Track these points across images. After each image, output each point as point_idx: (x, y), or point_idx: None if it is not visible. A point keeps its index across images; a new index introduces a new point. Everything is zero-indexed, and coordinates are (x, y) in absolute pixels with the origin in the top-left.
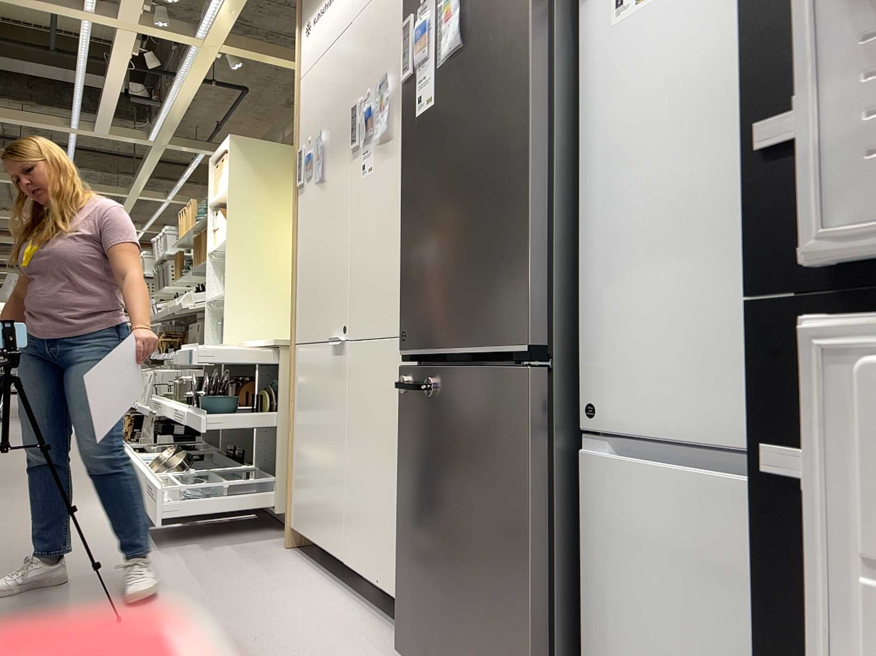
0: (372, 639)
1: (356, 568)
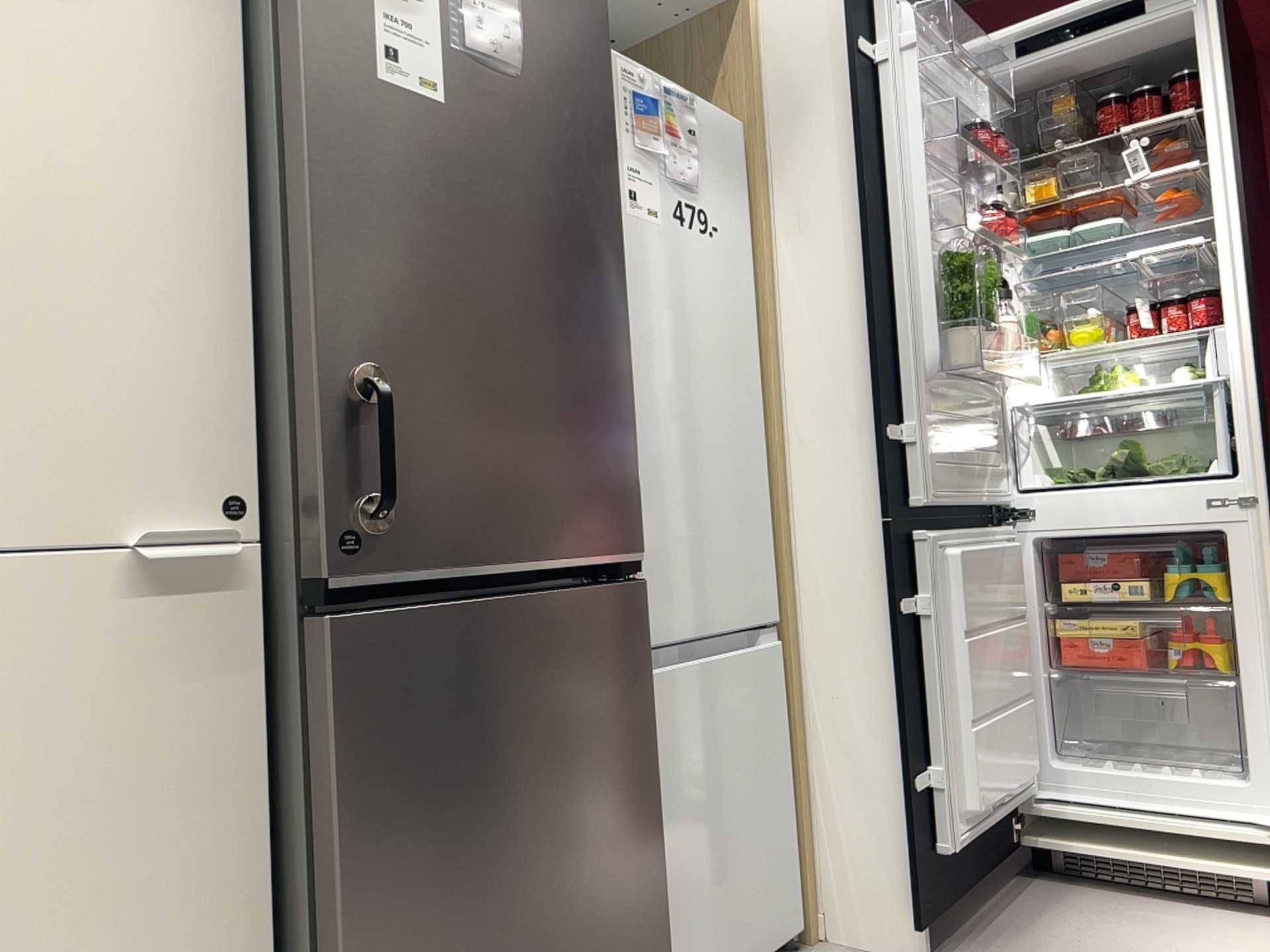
0: None
1: None
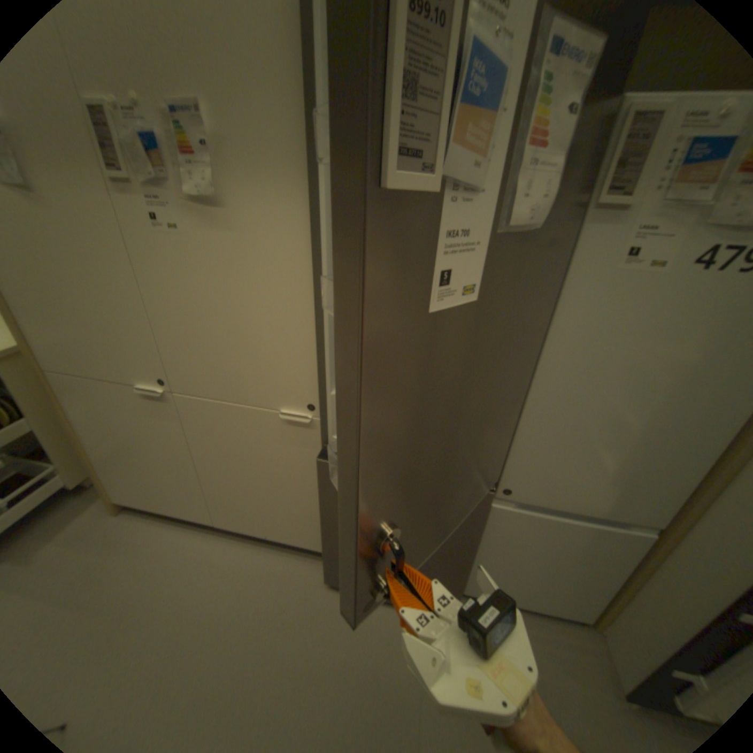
0: (286, 572)
1: (232, 528)
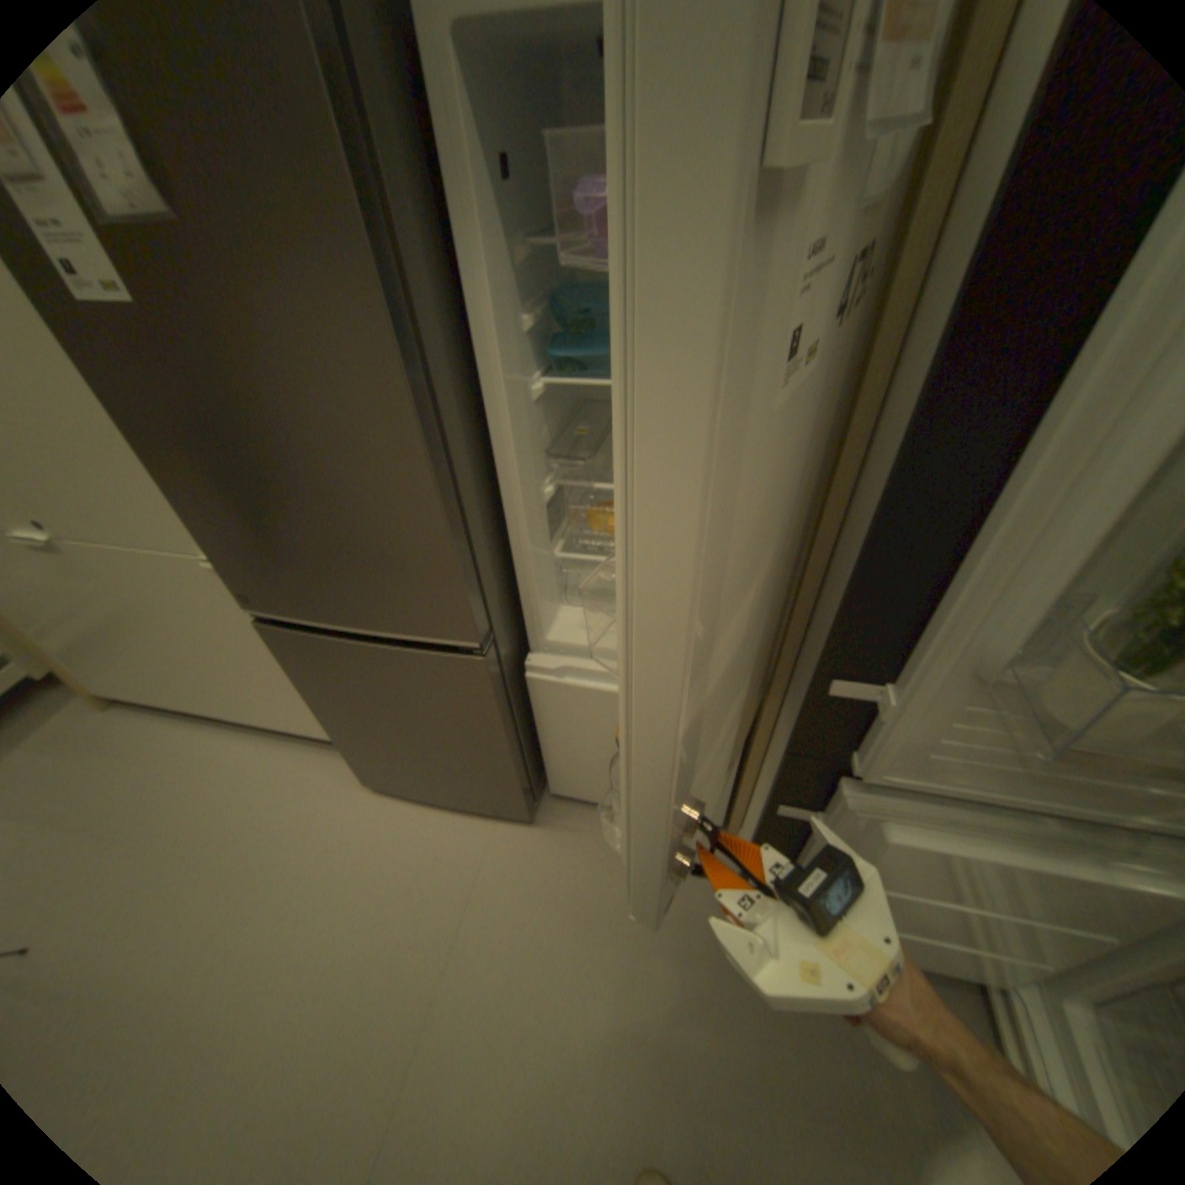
0: (318, 774)
1: (244, 721)
